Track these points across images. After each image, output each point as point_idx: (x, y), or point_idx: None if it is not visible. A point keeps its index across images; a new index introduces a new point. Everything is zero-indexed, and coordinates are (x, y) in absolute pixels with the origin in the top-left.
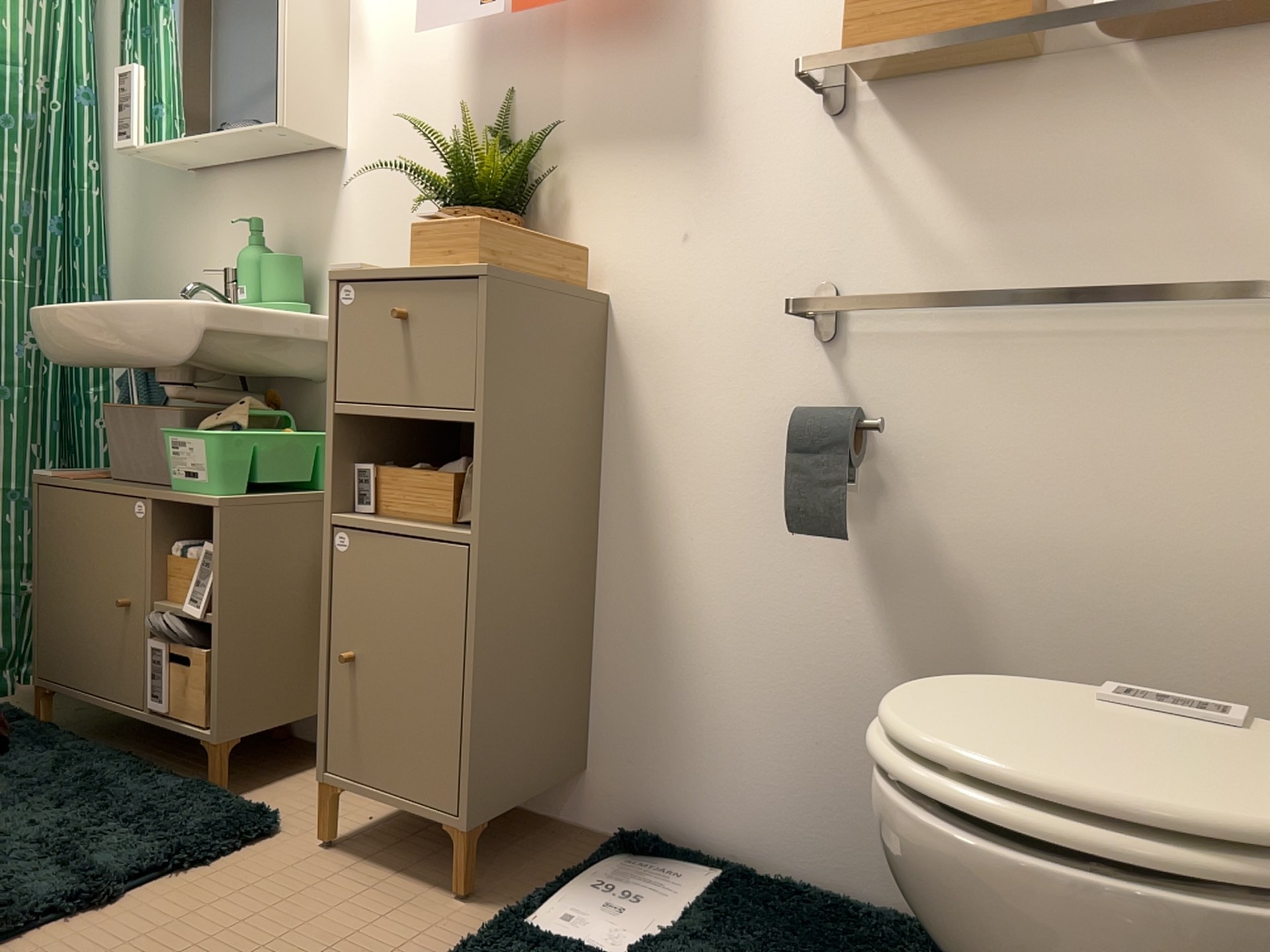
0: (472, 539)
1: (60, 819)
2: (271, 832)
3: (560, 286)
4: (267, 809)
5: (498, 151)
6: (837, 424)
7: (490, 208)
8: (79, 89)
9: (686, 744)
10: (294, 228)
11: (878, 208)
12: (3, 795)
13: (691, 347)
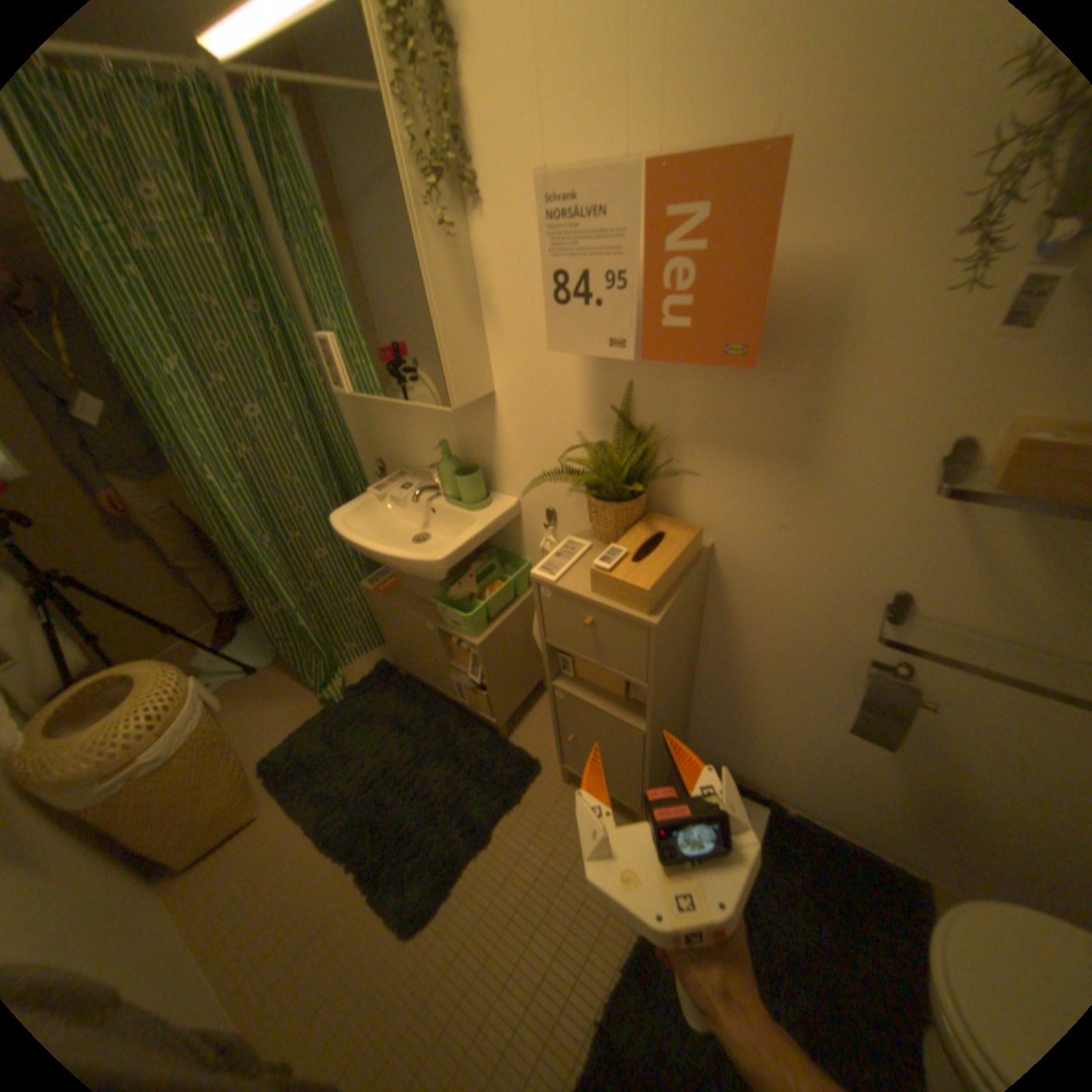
0: (649, 732)
1: (446, 778)
2: (540, 773)
3: (692, 575)
4: (534, 757)
5: (622, 426)
6: (906, 708)
7: (626, 491)
8: (278, 296)
9: (750, 752)
10: (466, 435)
11: (973, 557)
12: (414, 757)
13: (778, 591)
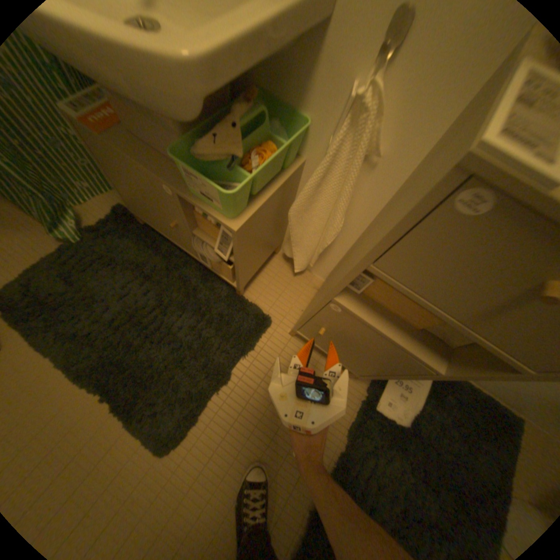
0: (446, 373)
1: (190, 325)
2: (270, 324)
3: None
4: (266, 312)
5: None
6: None
7: None
8: None
9: None
10: None
11: None
12: (159, 304)
13: None
